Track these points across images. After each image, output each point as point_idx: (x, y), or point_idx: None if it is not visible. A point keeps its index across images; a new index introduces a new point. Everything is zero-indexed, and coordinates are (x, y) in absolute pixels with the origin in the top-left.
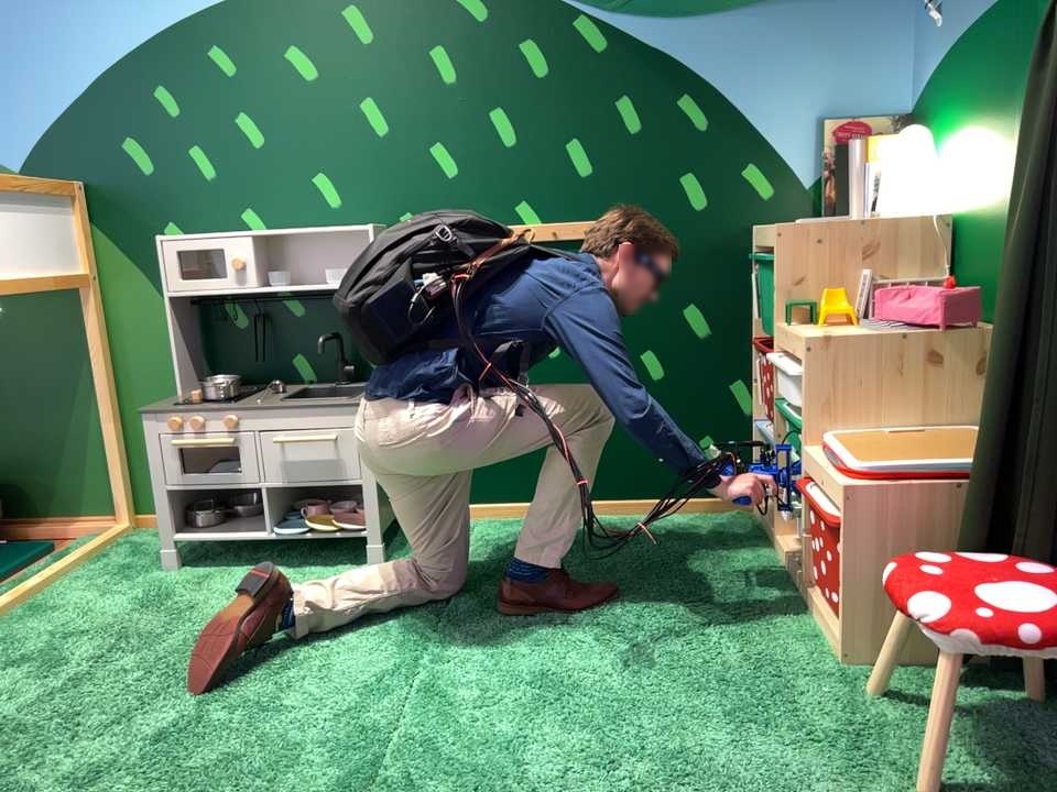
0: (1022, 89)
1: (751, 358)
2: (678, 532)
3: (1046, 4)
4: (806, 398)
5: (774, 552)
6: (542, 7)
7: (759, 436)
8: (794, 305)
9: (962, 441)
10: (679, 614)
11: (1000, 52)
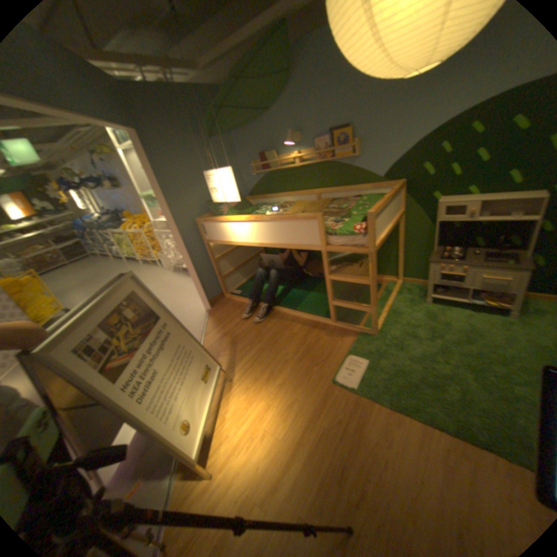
0: None
1: None
2: None
3: None
4: None
5: None
6: None
7: None
8: None
9: None
10: None
11: None
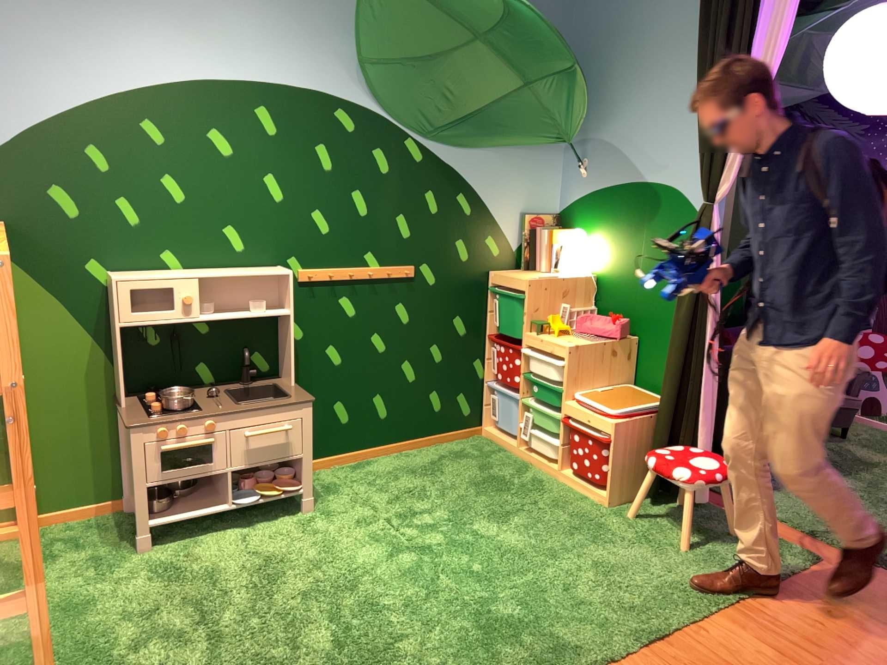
0: (642, 232)
1: (484, 346)
2: (457, 452)
3: (657, 200)
4: (564, 376)
5: (517, 455)
6: (389, 133)
7: (498, 391)
8: (537, 324)
9: (627, 391)
10: (513, 496)
11: (627, 210)
